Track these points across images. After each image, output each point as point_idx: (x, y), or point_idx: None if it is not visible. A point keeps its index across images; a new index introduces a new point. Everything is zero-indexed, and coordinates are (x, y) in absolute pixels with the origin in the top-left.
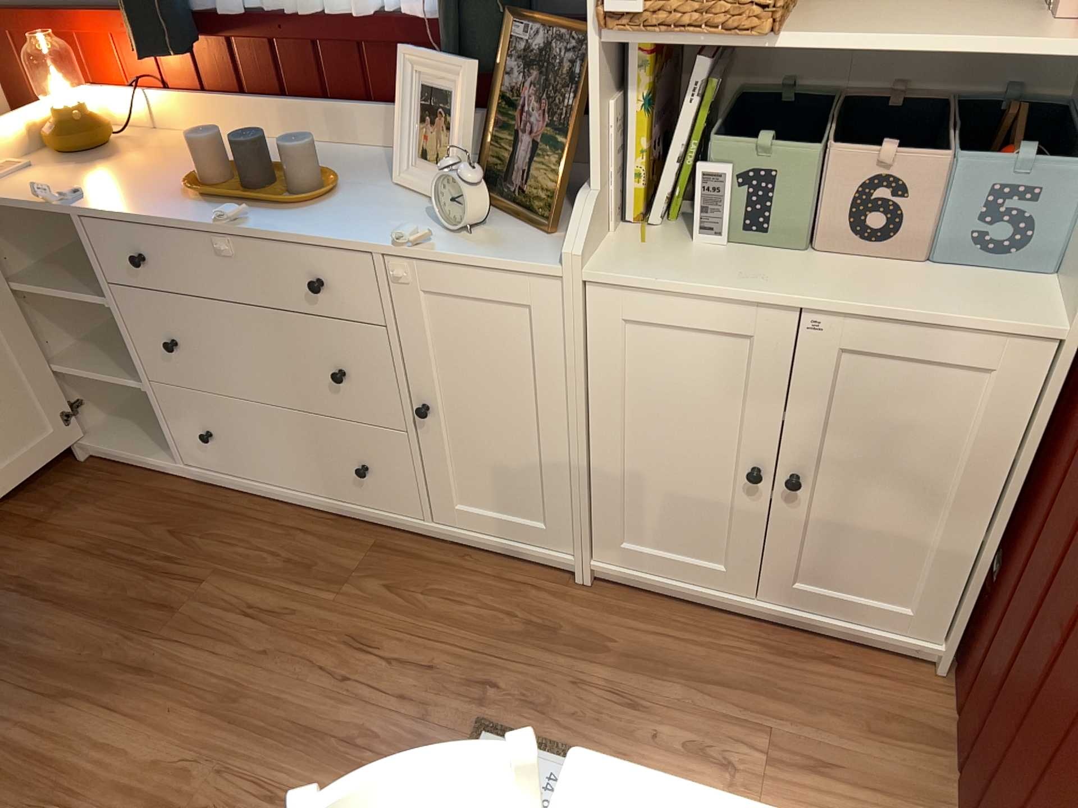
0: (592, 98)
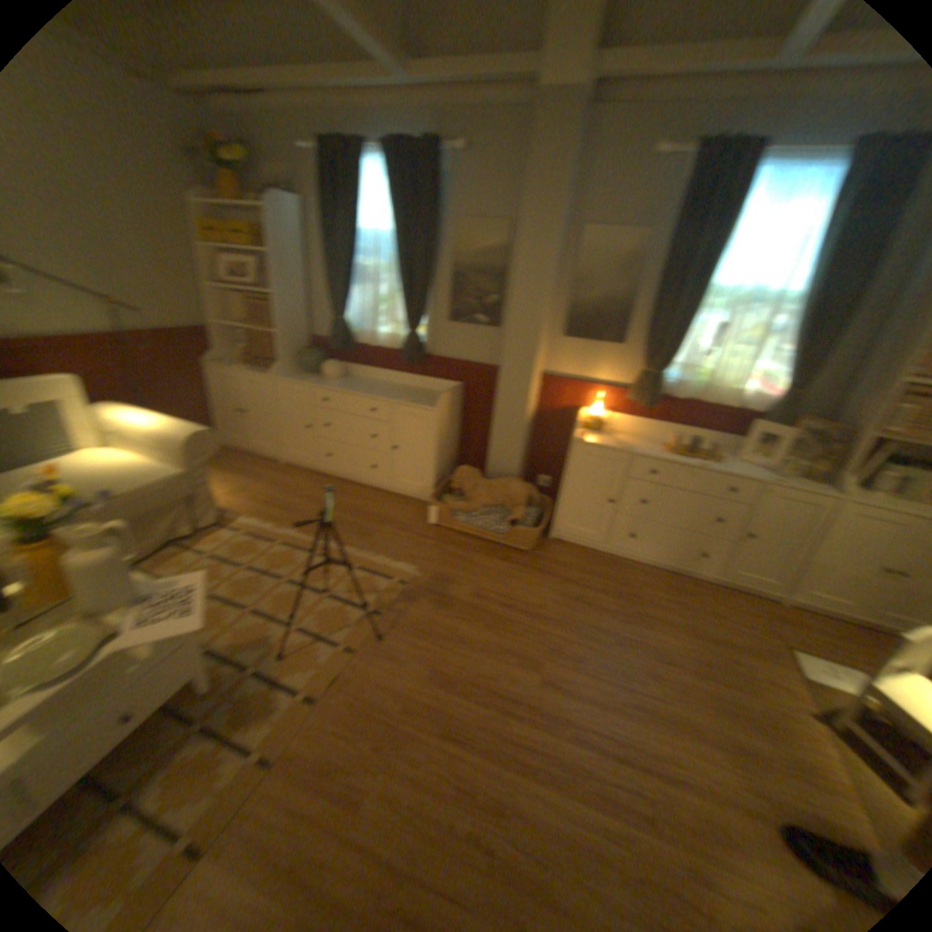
0: (861, 447)
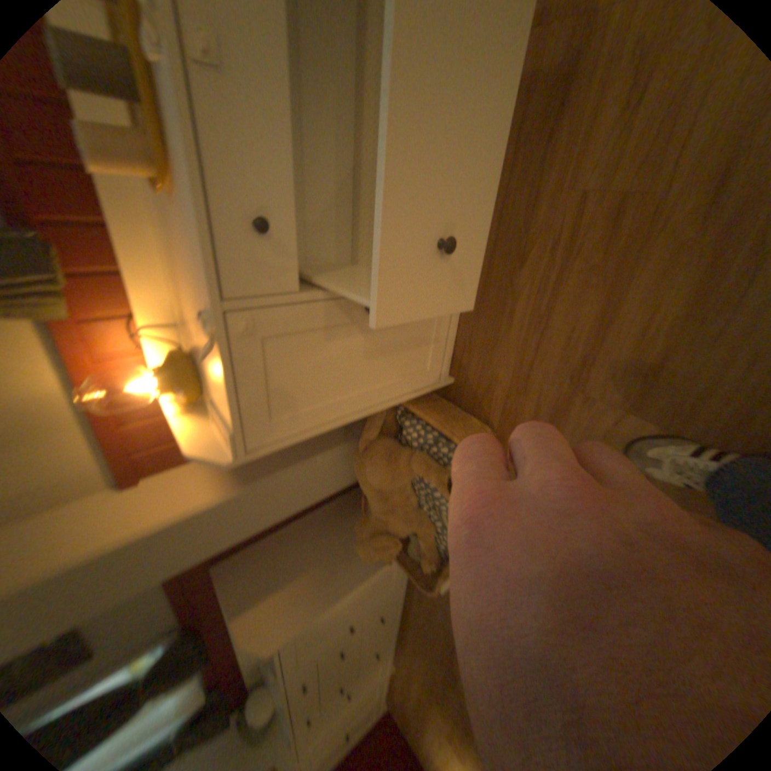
0: None
